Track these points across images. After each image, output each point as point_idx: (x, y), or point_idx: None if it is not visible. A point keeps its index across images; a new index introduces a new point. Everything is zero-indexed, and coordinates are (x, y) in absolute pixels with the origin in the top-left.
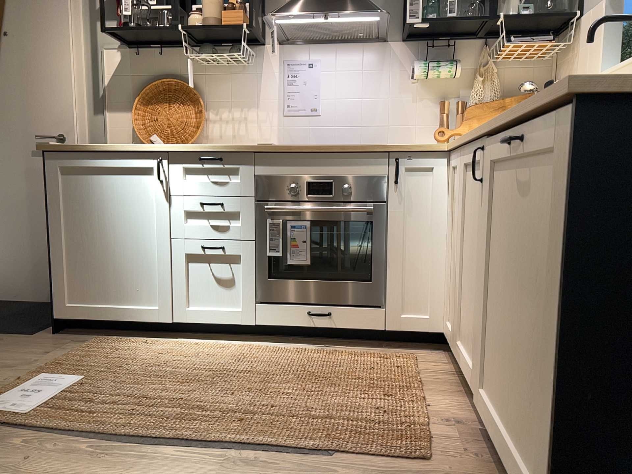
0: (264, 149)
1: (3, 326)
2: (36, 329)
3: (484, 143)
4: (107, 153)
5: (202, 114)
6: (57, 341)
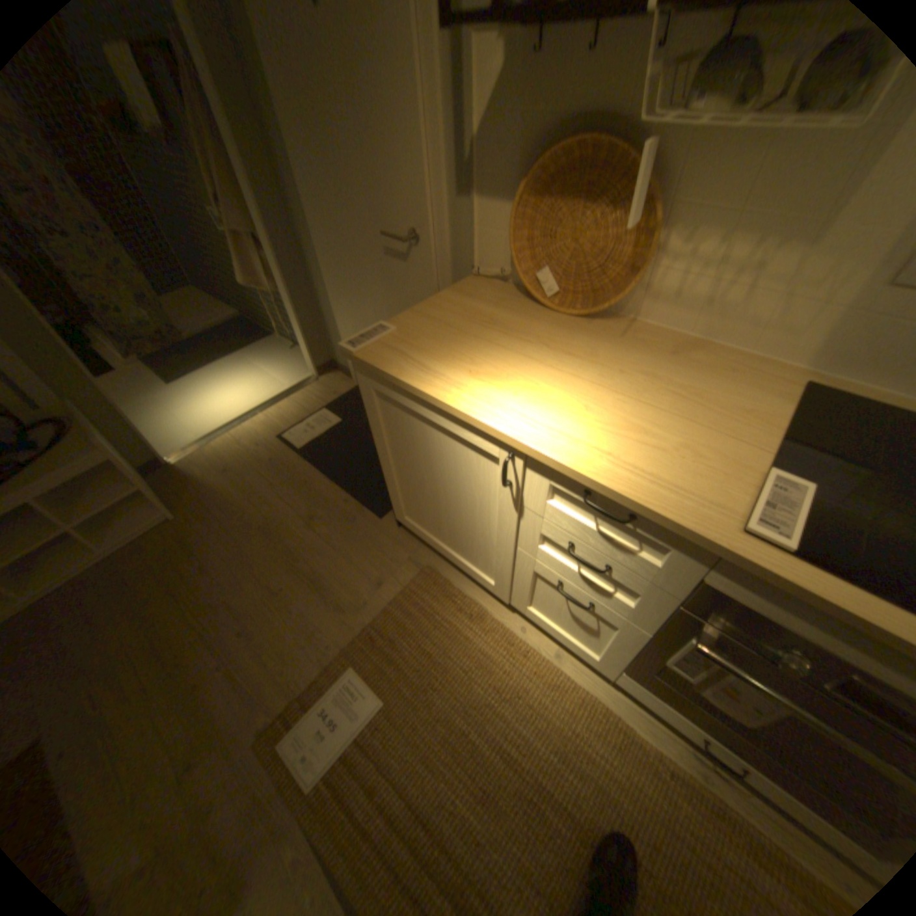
0: (765, 572)
1: (365, 478)
2: (388, 503)
3: None
4: (429, 400)
5: (654, 243)
6: (397, 549)
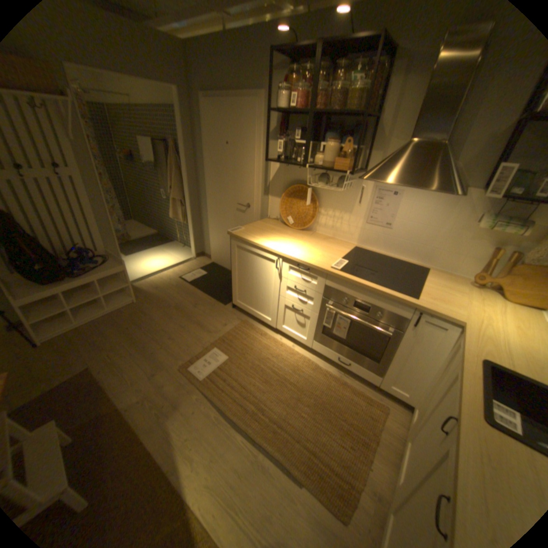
0: (333, 274)
1: (218, 292)
2: (228, 300)
3: (462, 409)
4: (255, 245)
5: (316, 211)
6: (232, 315)
